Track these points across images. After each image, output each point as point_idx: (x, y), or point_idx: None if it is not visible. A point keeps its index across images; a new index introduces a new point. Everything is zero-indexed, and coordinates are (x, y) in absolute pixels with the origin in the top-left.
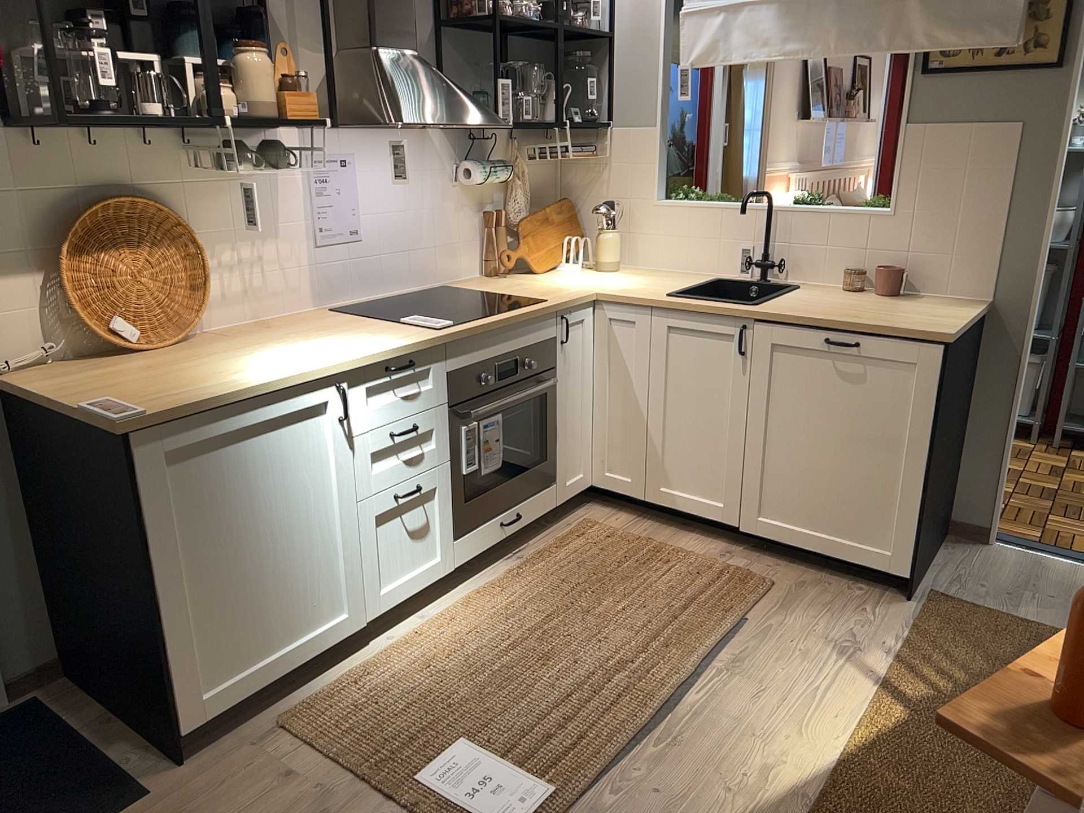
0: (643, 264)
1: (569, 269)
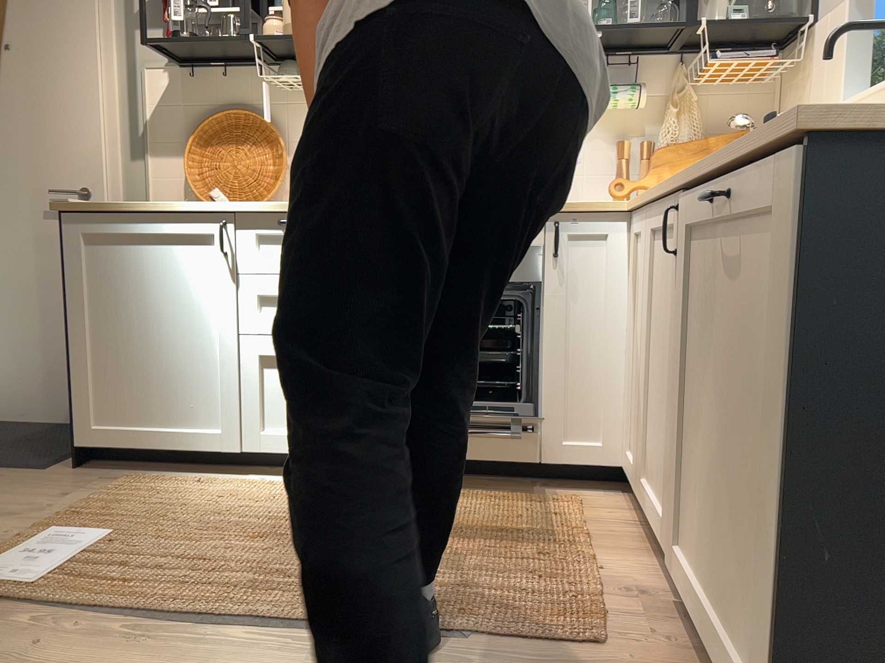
0: None
1: None
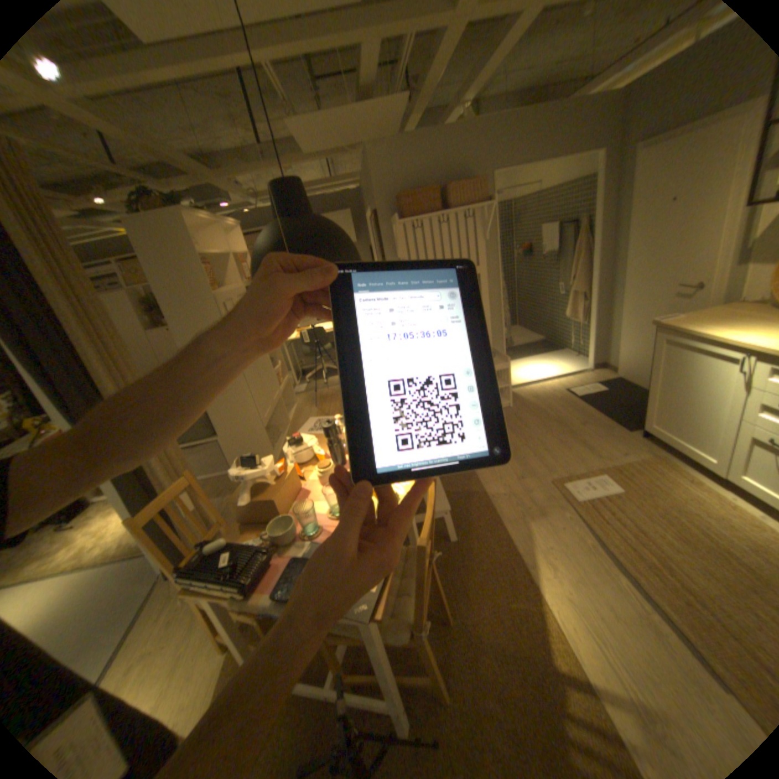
0: None
1: None
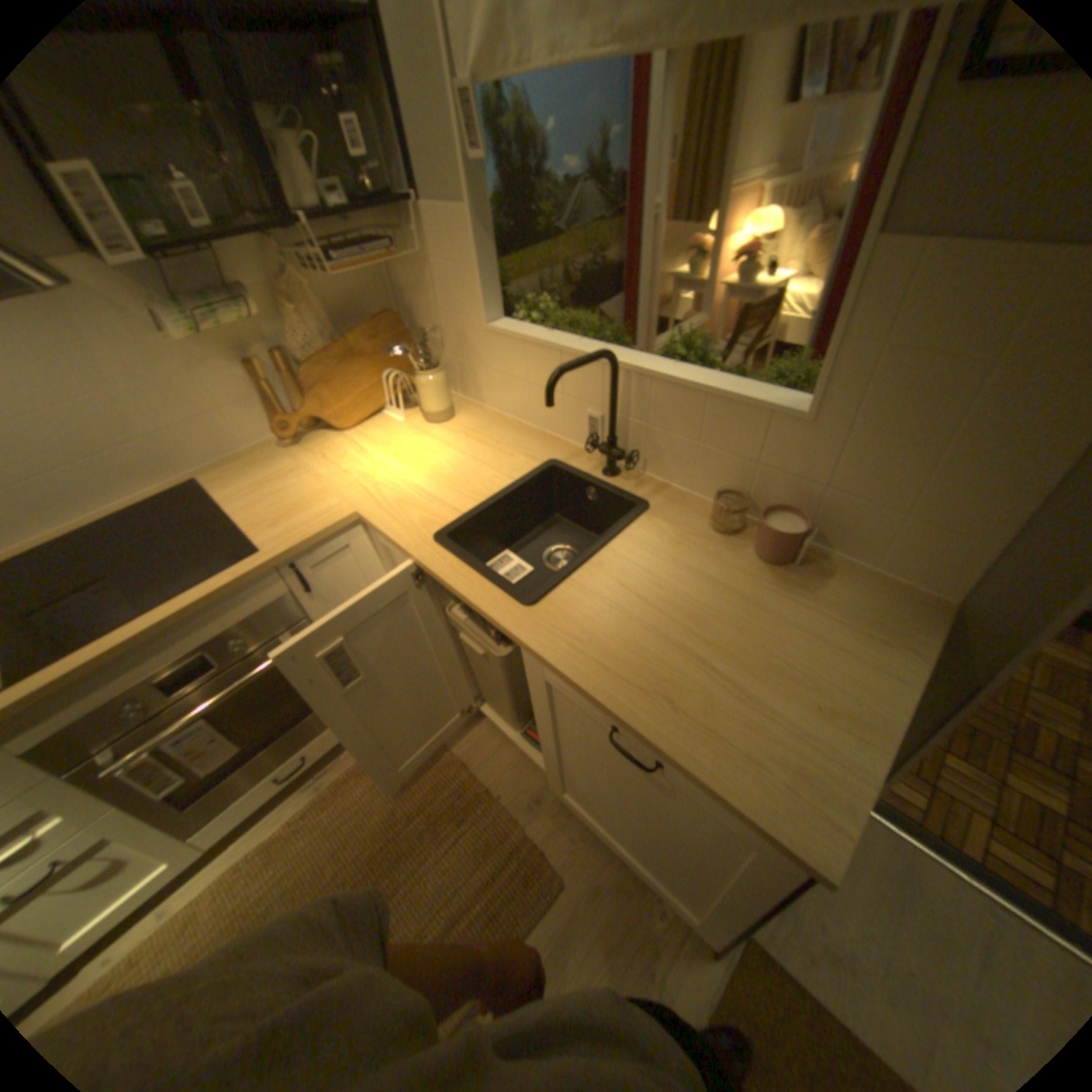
0: (486, 404)
1: (386, 418)
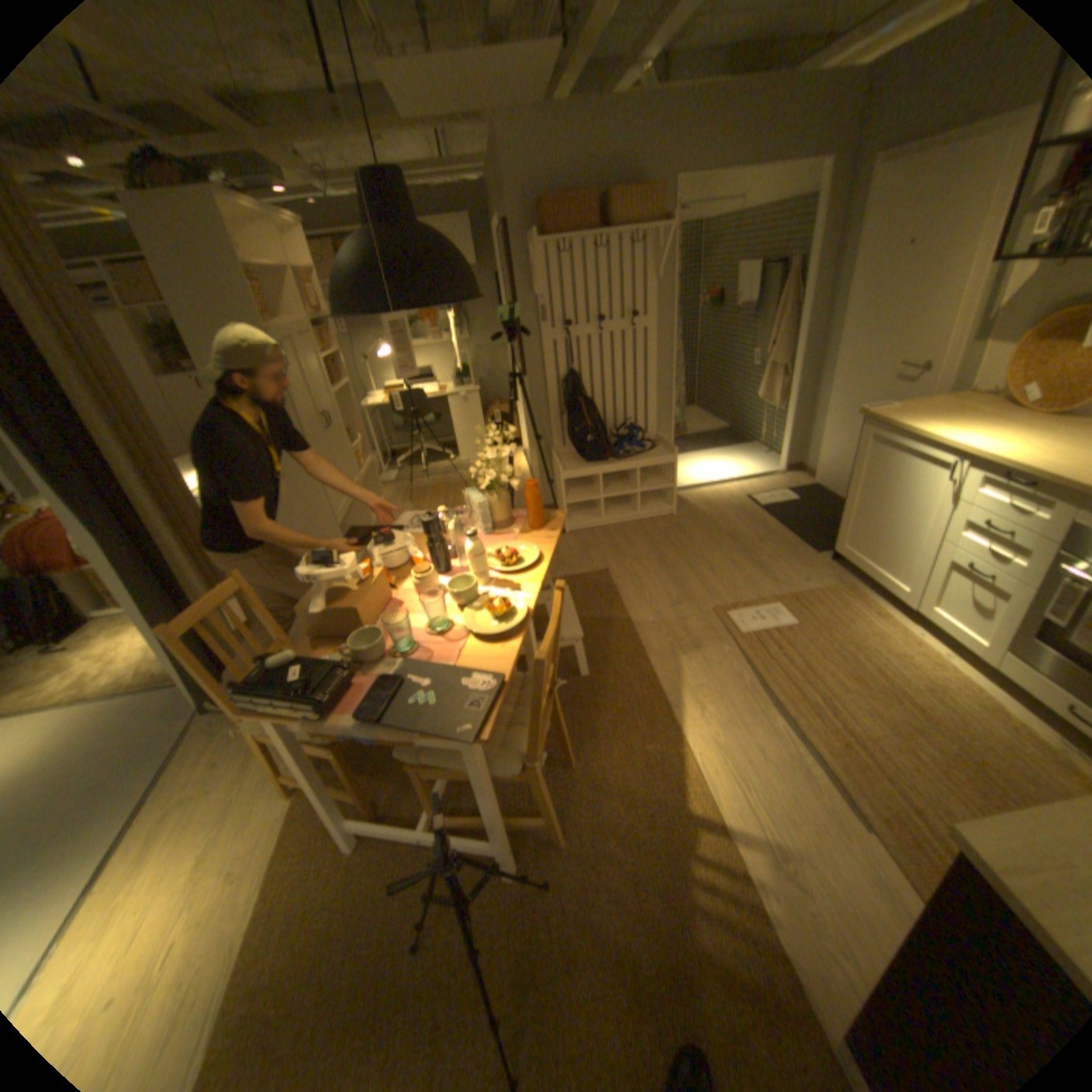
0: None
1: None
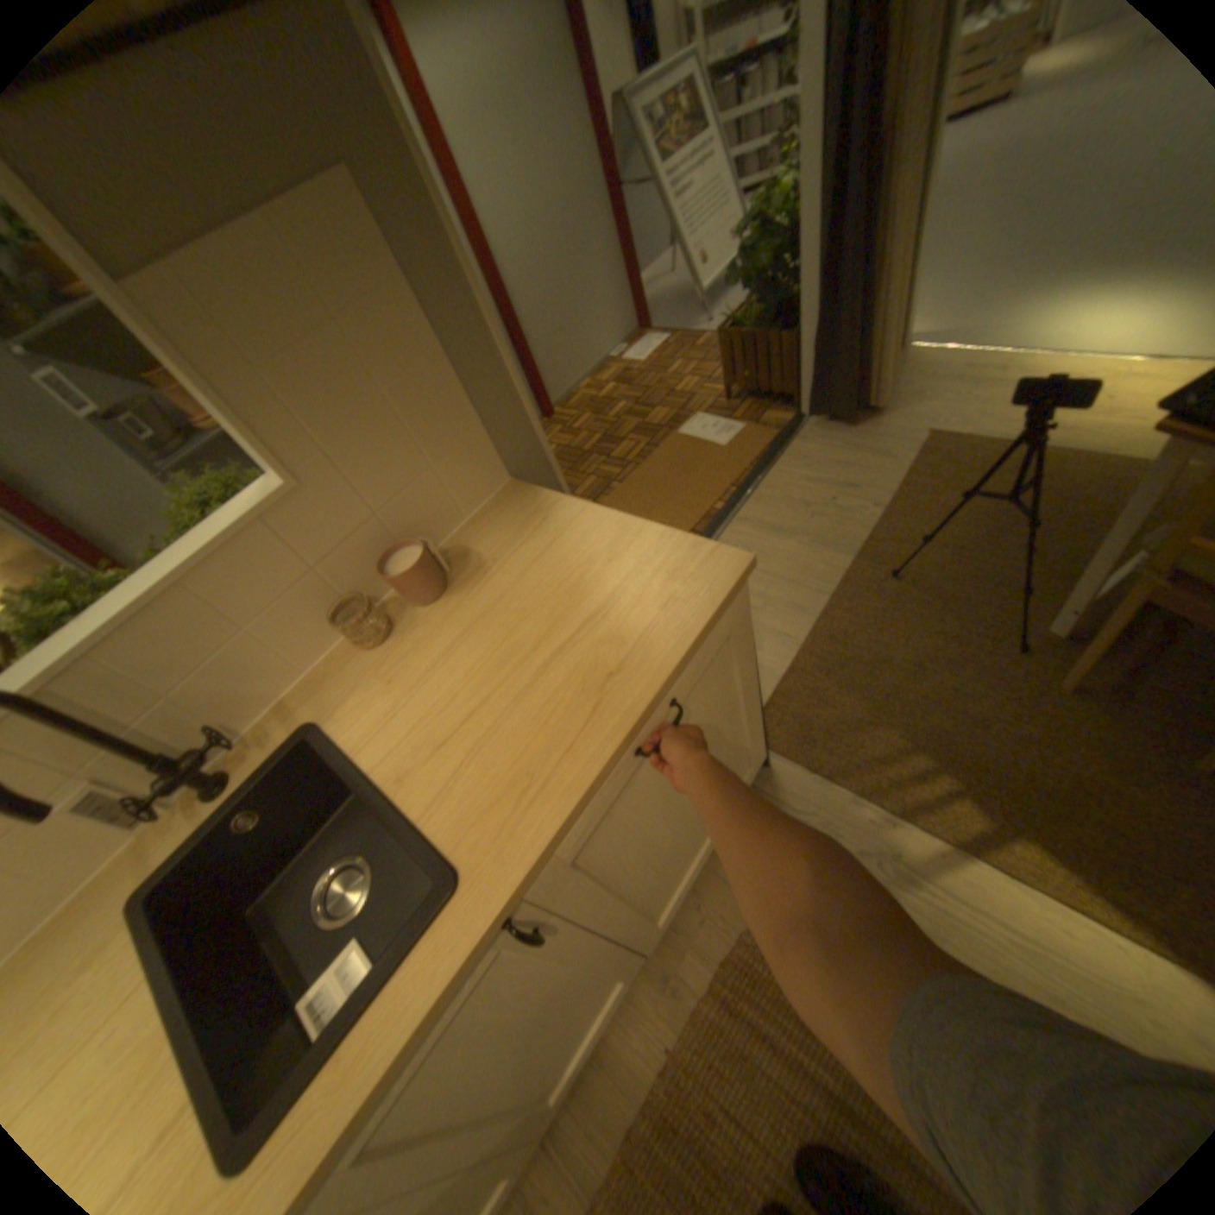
0: None
1: None
